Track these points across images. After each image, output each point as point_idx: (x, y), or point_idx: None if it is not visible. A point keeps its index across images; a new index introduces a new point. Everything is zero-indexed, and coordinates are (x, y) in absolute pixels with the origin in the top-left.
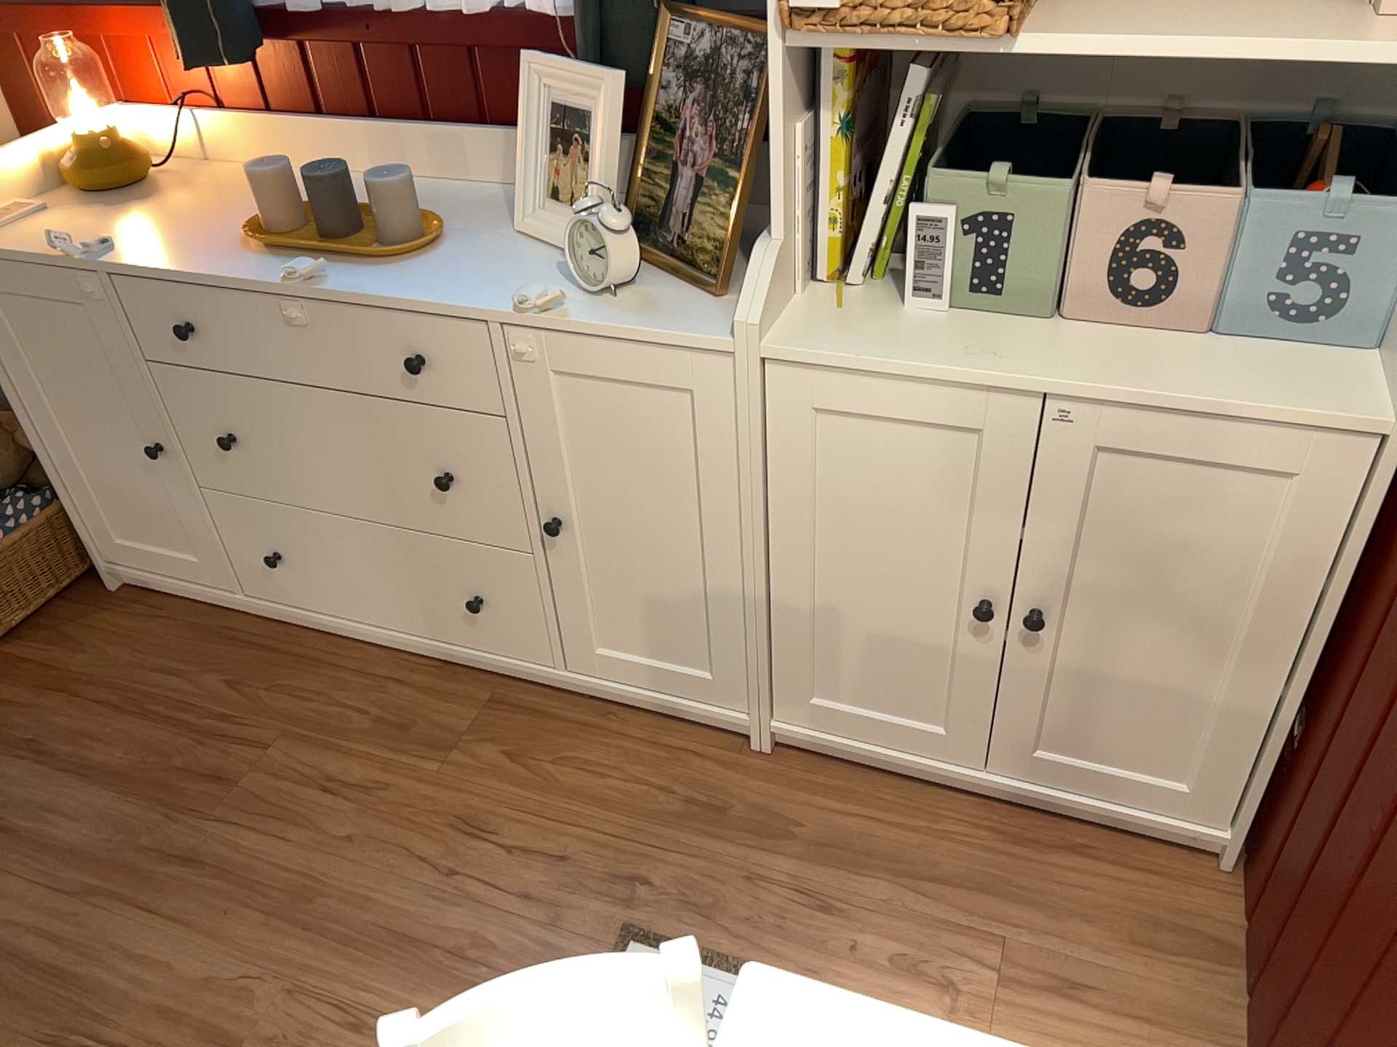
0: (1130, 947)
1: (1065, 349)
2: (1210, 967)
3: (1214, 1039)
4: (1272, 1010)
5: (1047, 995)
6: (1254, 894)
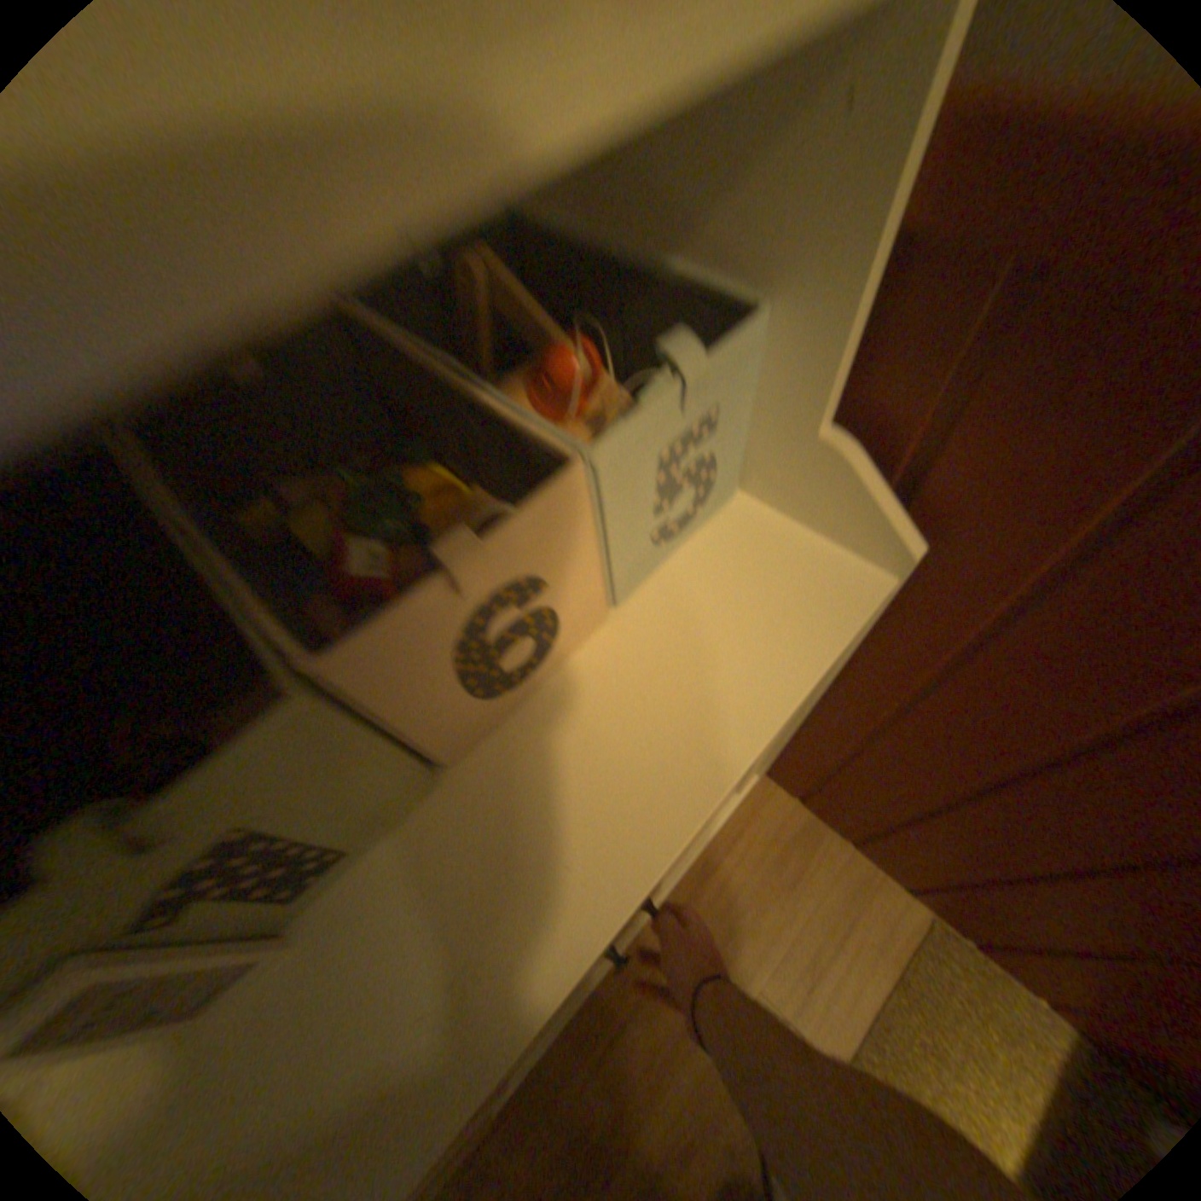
0: (793, 899)
1: (533, 834)
2: (822, 853)
3: (873, 893)
4: (904, 869)
5: (815, 997)
6: (794, 791)
